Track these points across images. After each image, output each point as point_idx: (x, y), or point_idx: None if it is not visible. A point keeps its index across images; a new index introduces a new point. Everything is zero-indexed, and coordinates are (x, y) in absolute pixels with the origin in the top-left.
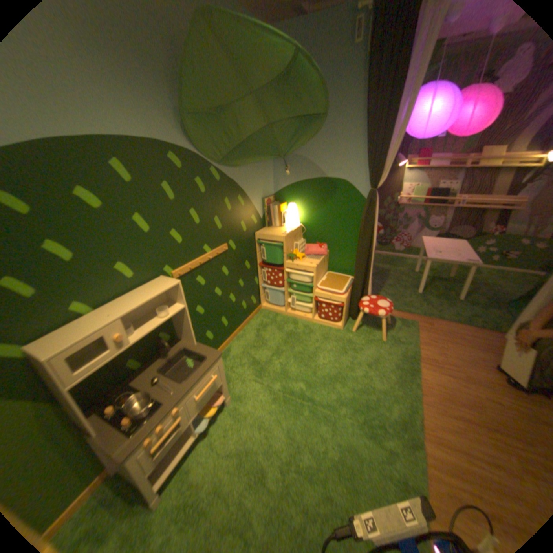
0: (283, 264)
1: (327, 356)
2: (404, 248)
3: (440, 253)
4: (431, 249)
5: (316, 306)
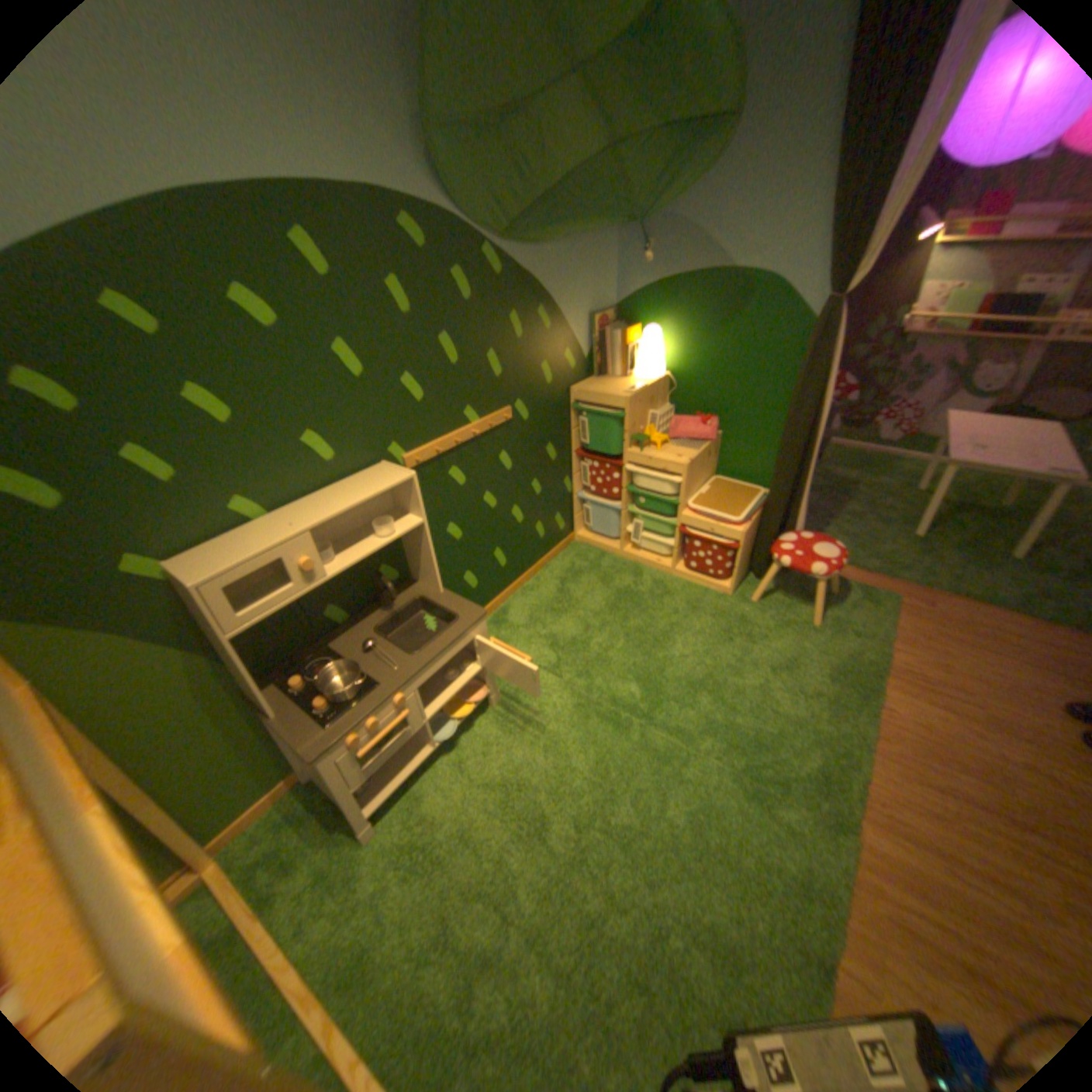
0: (621, 455)
1: (692, 641)
2: (901, 437)
3: (983, 449)
4: (963, 440)
5: (683, 545)
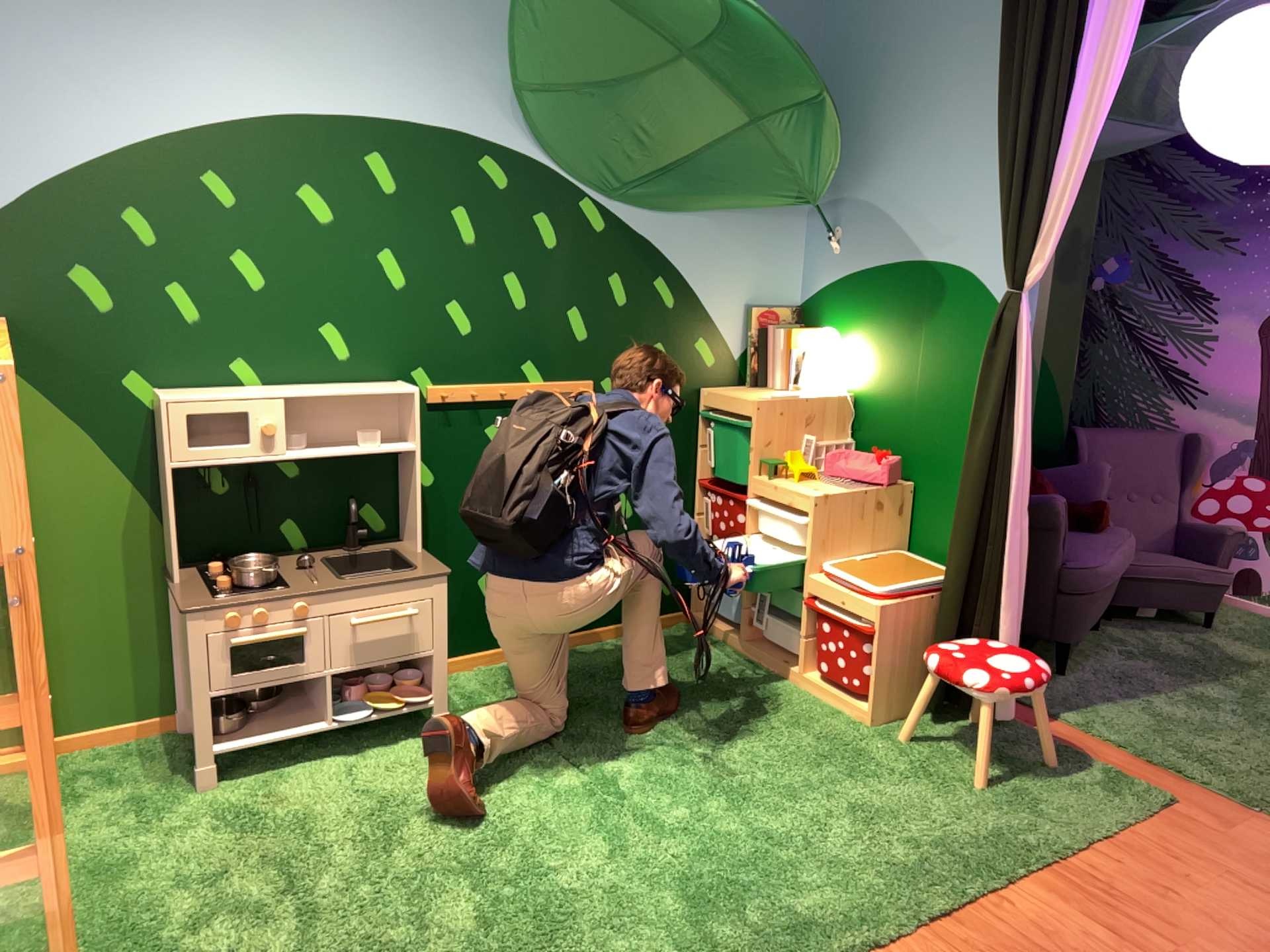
0: (747, 483)
1: (758, 747)
2: None
3: None
4: None
5: (811, 629)
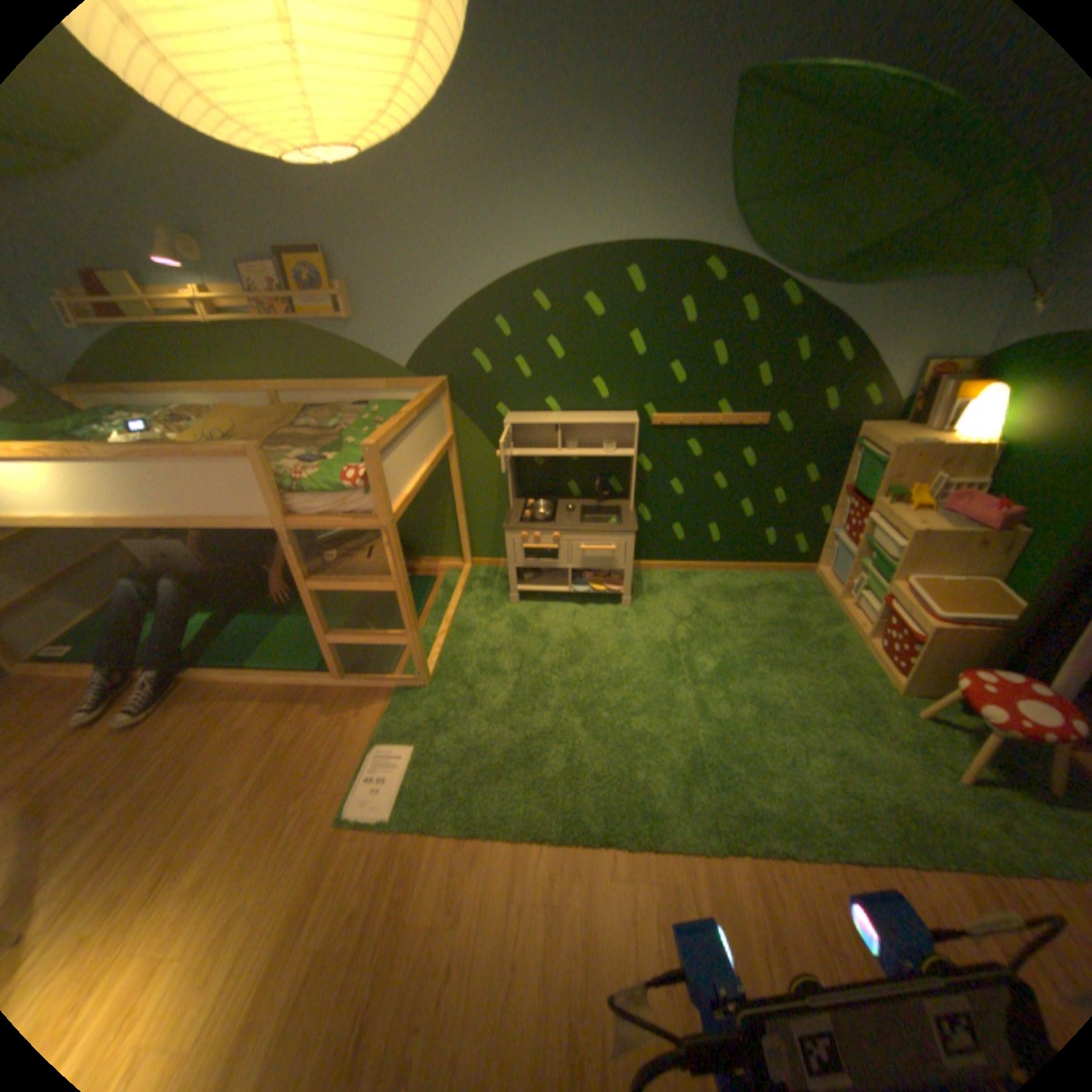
0: (875, 502)
1: (803, 687)
2: None
3: None
4: None
5: (886, 620)
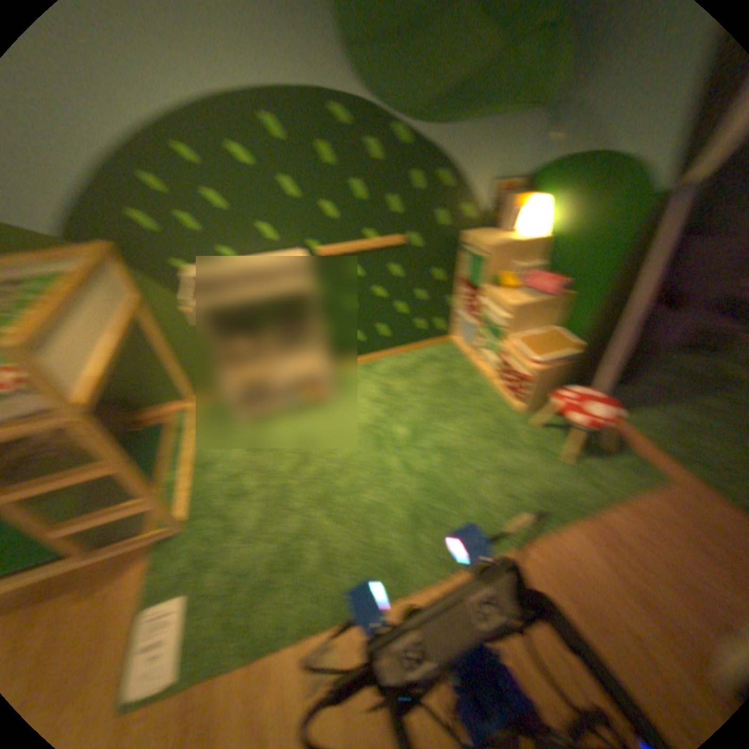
0: (480, 289)
1: (463, 428)
2: None
3: None
4: None
5: (501, 367)
